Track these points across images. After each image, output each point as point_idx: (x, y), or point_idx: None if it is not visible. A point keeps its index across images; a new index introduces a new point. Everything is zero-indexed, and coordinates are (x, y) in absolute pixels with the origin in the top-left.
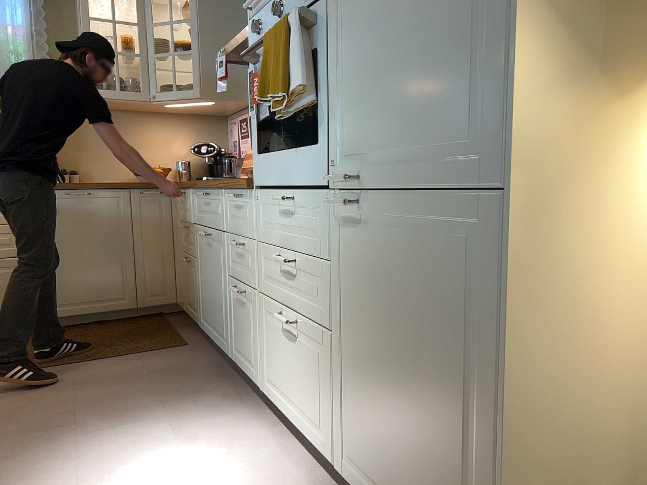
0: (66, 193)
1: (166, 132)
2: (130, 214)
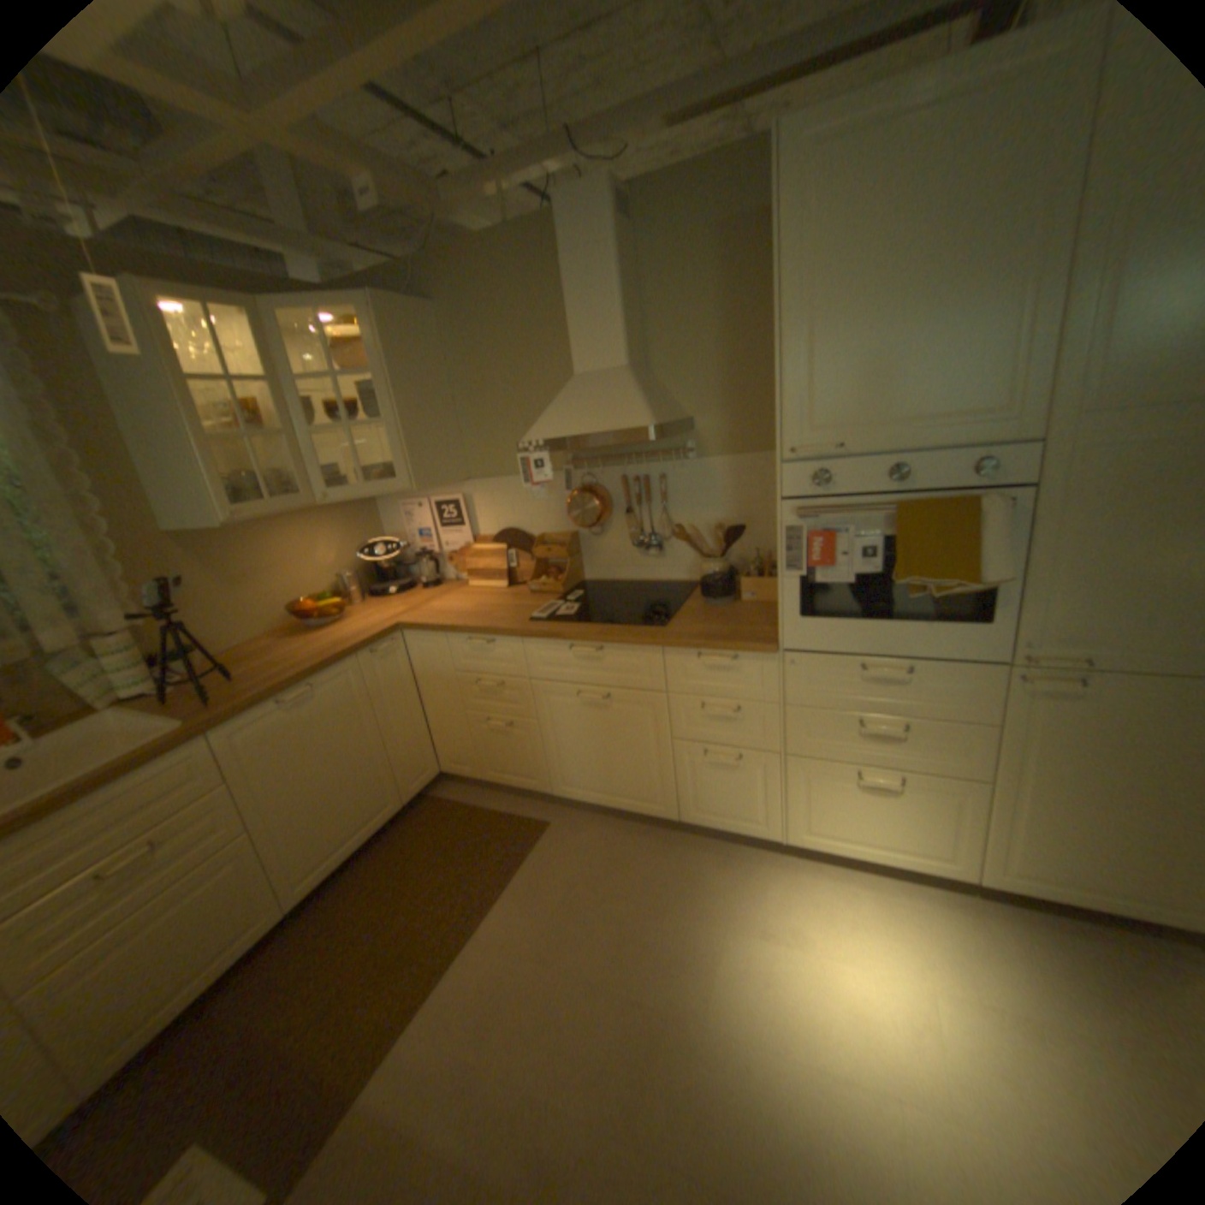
0: (277, 702)
1: (302, 536)
2: (366, 689)
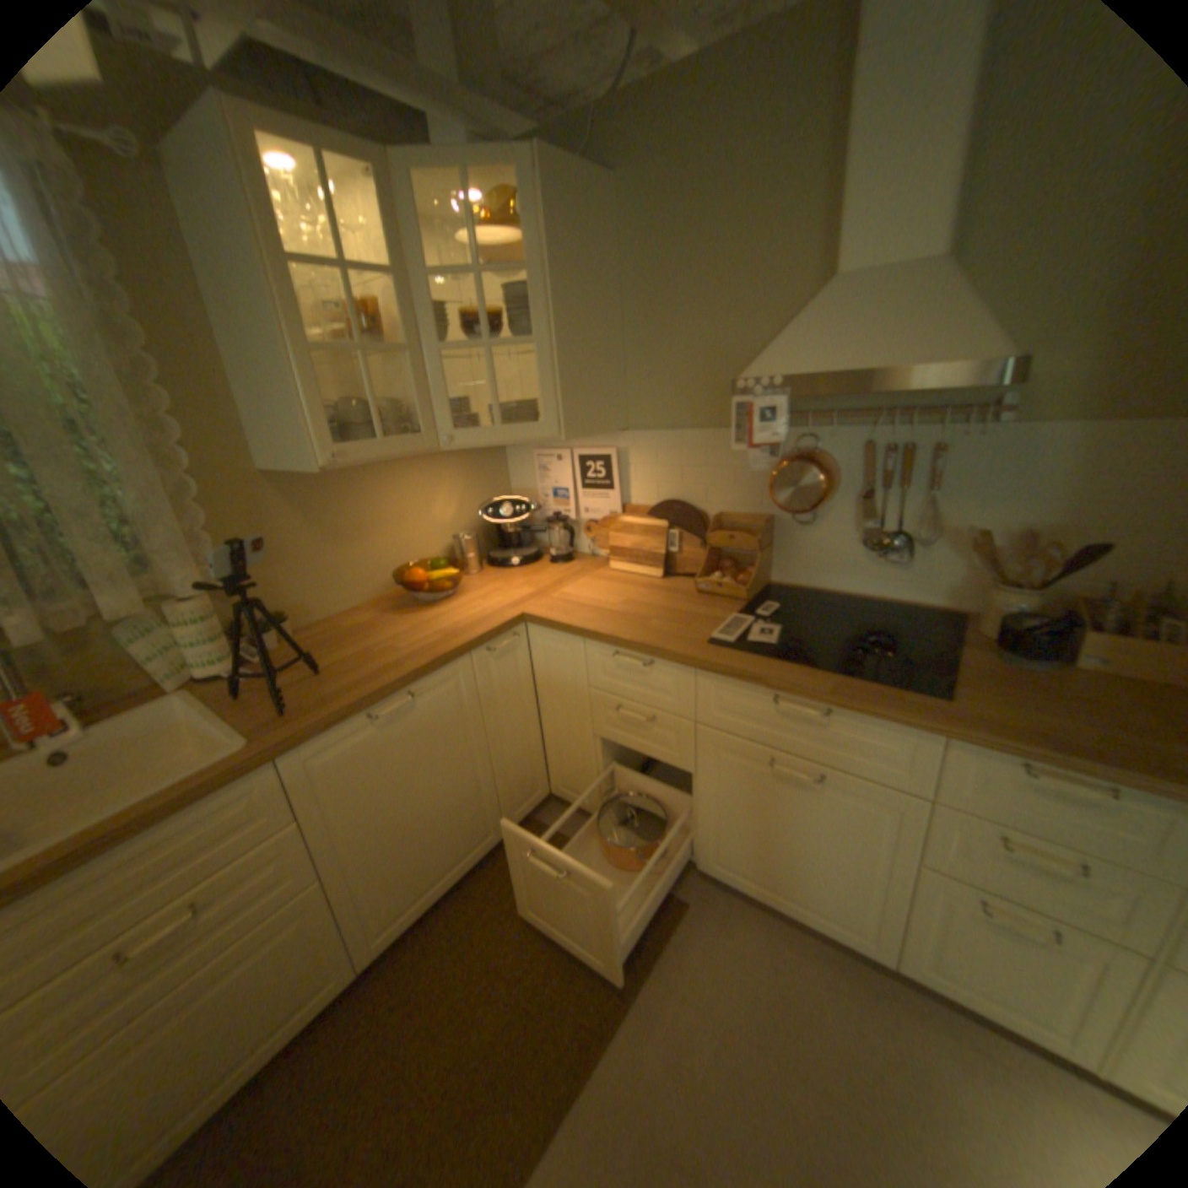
0: (370, 715)
1: (420, 485)
2: (478, 696)
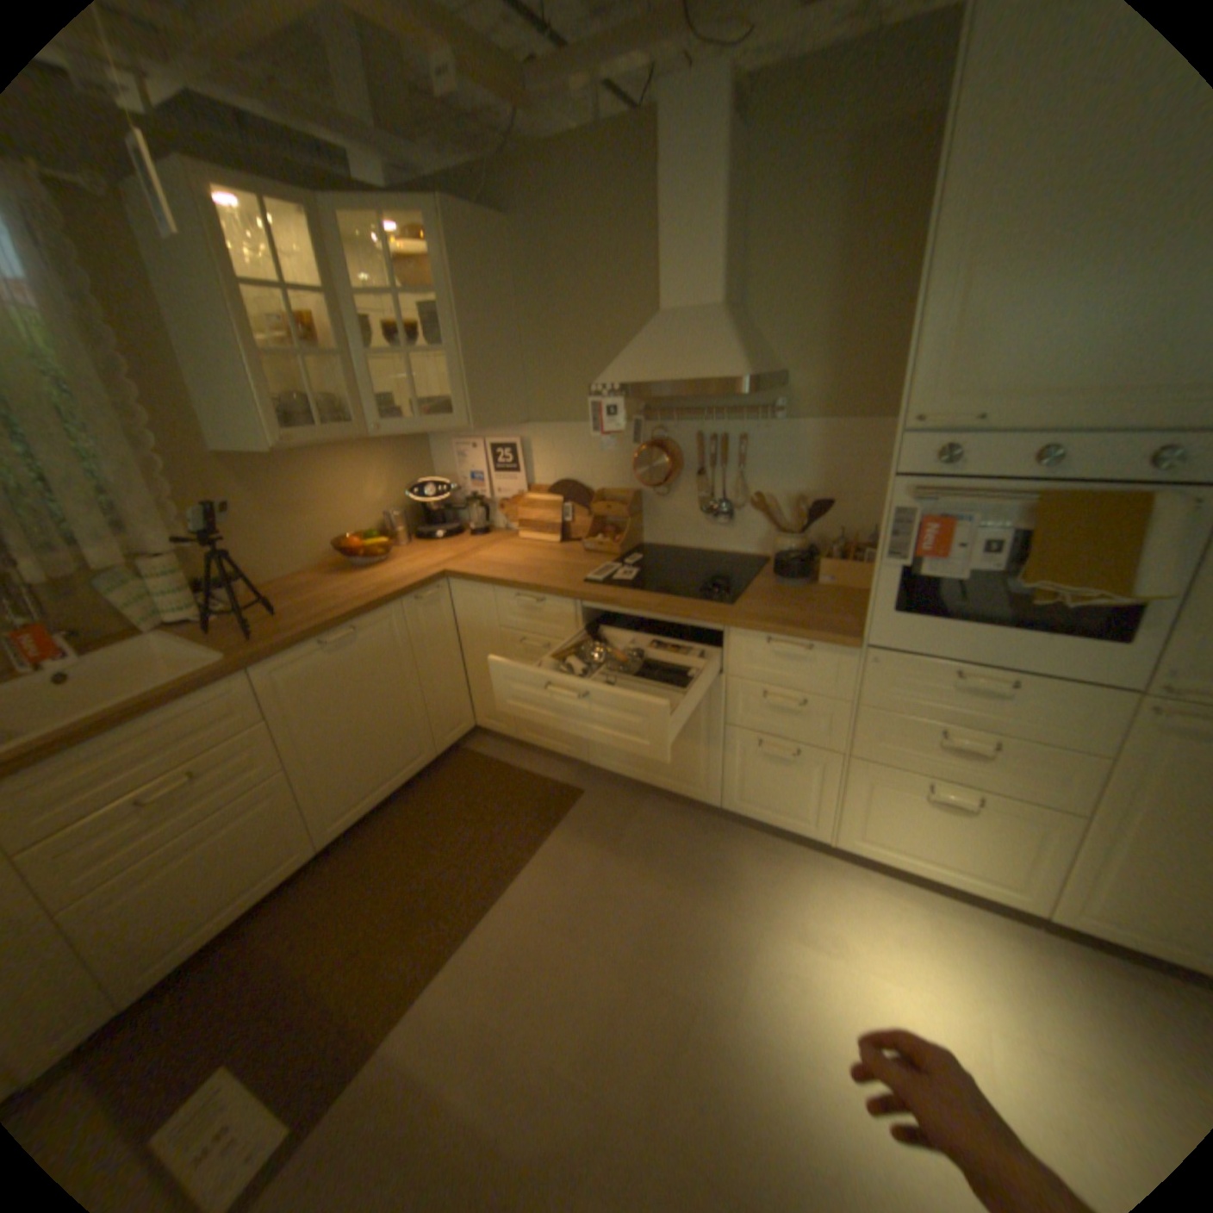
0: (319, 642)
1: (351, 469)
2: (408, 637)
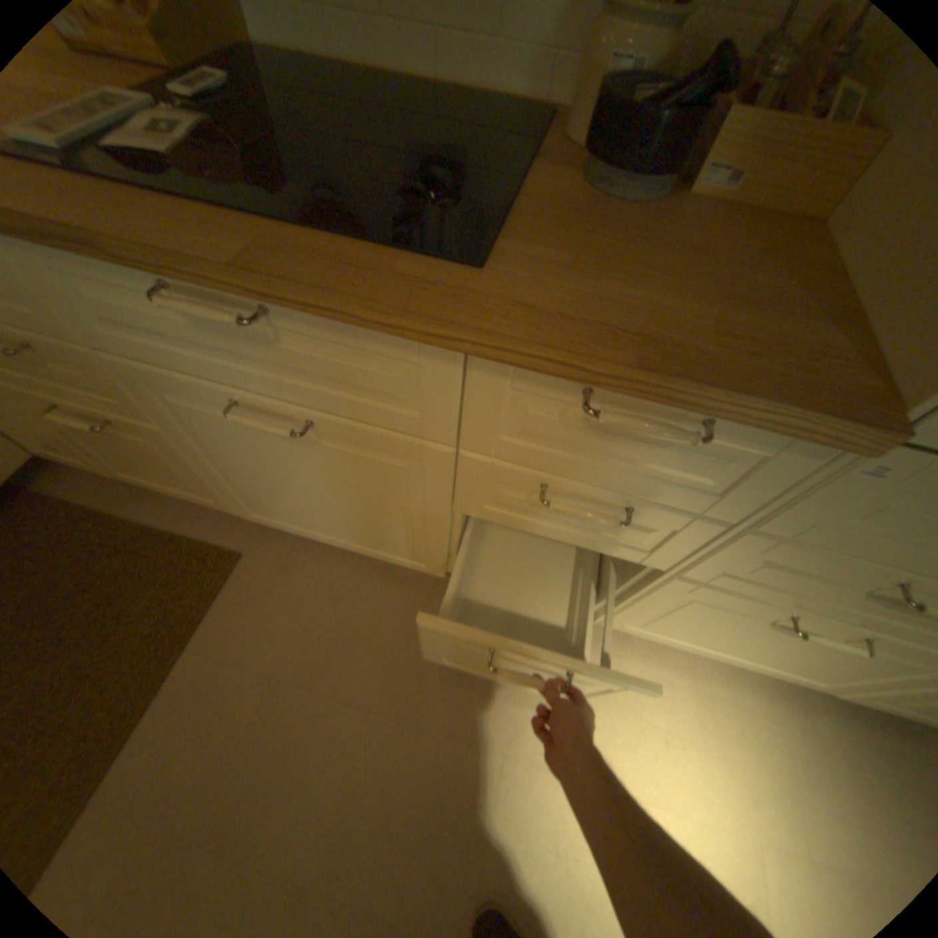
0: None
1: None
2: None
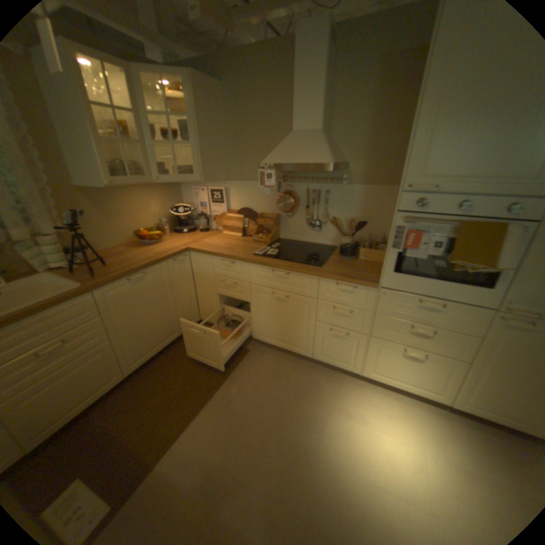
0: (126, 279)
1: (143, 198)
2: (169, 278)
